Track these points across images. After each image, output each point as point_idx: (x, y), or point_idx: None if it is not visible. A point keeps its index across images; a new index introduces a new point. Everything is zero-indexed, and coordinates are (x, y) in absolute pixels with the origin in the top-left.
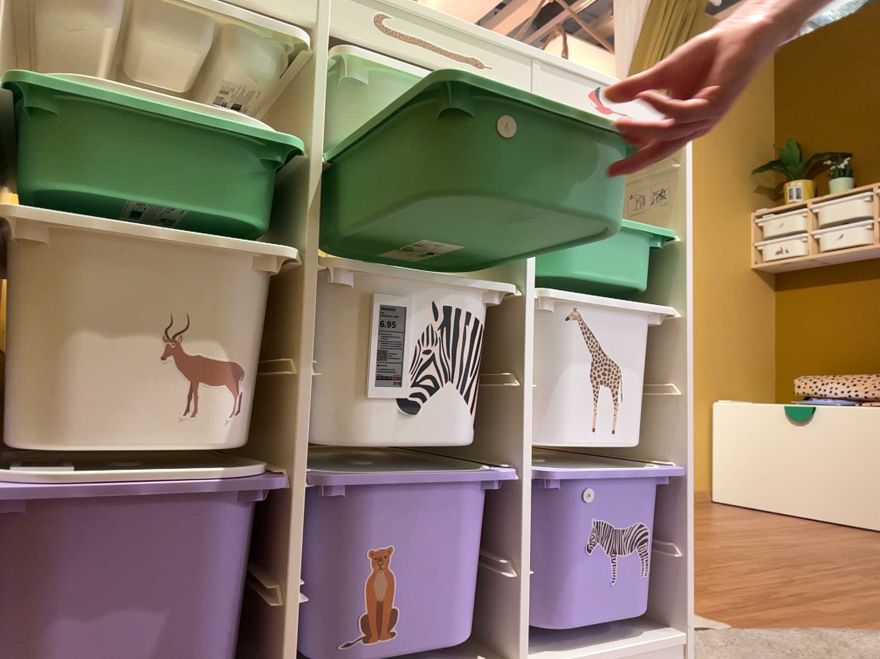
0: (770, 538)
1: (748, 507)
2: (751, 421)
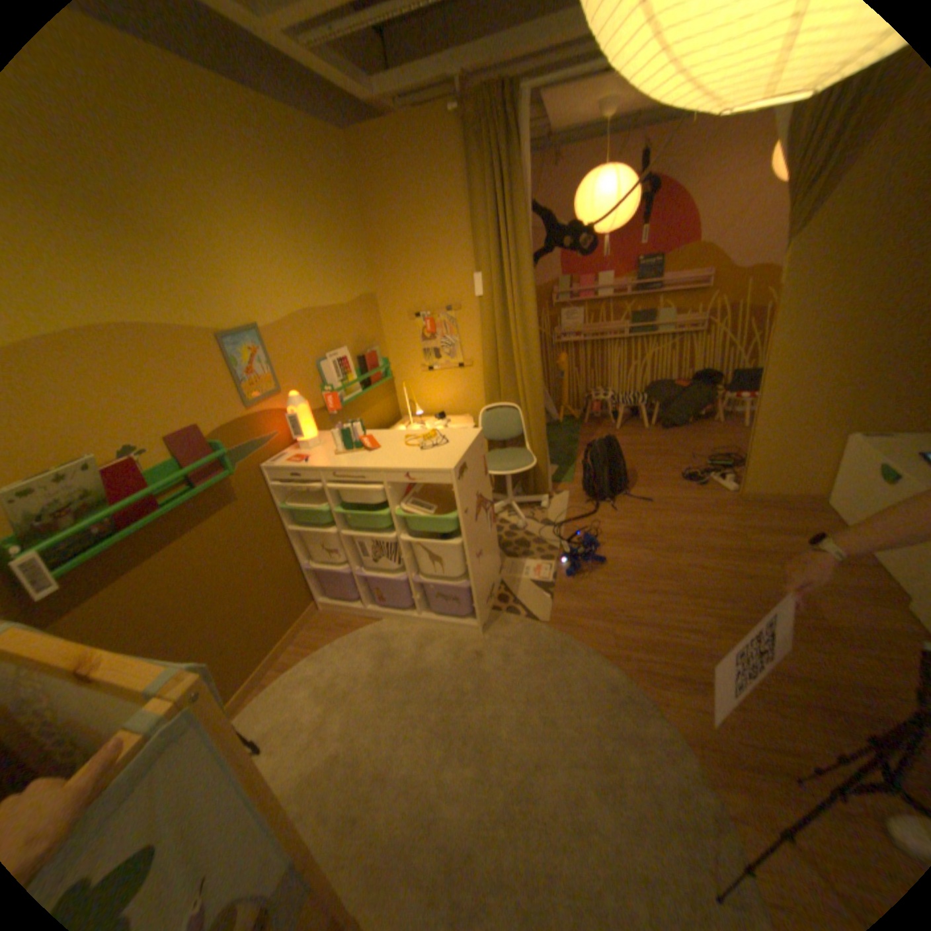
0: (749, 571)
1: (845, 525)
2: (865, 467)
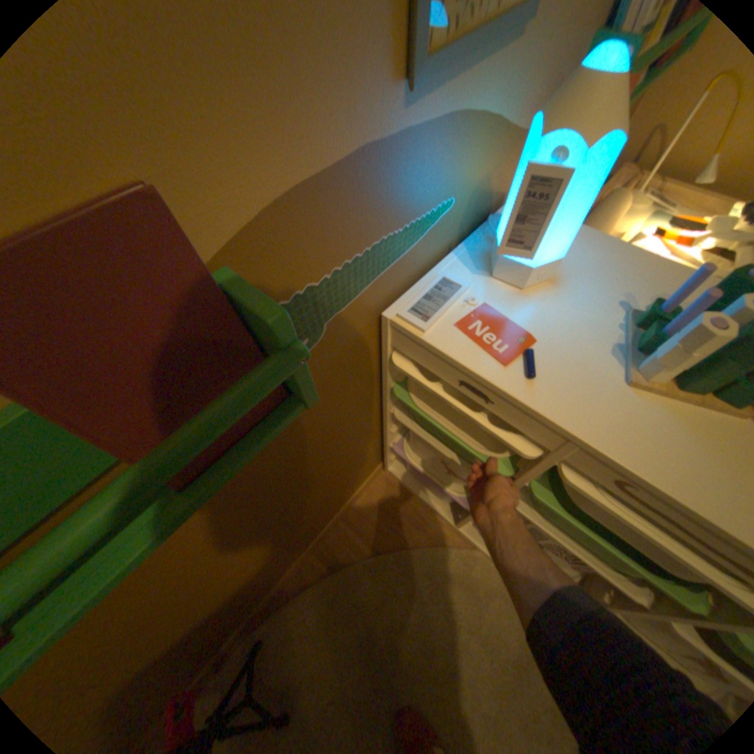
0: None
1: None
2: None
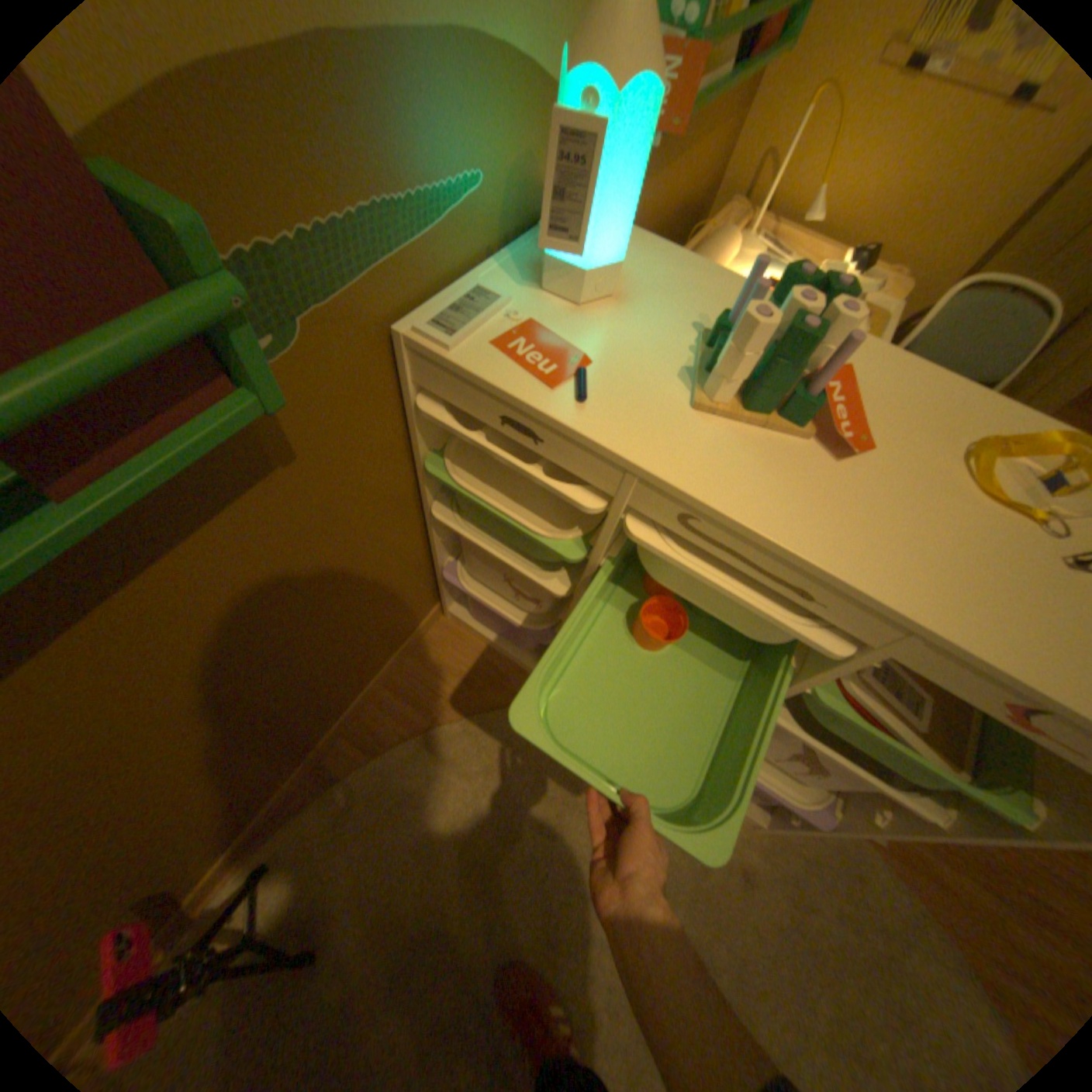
0: None
1: None
2: None
